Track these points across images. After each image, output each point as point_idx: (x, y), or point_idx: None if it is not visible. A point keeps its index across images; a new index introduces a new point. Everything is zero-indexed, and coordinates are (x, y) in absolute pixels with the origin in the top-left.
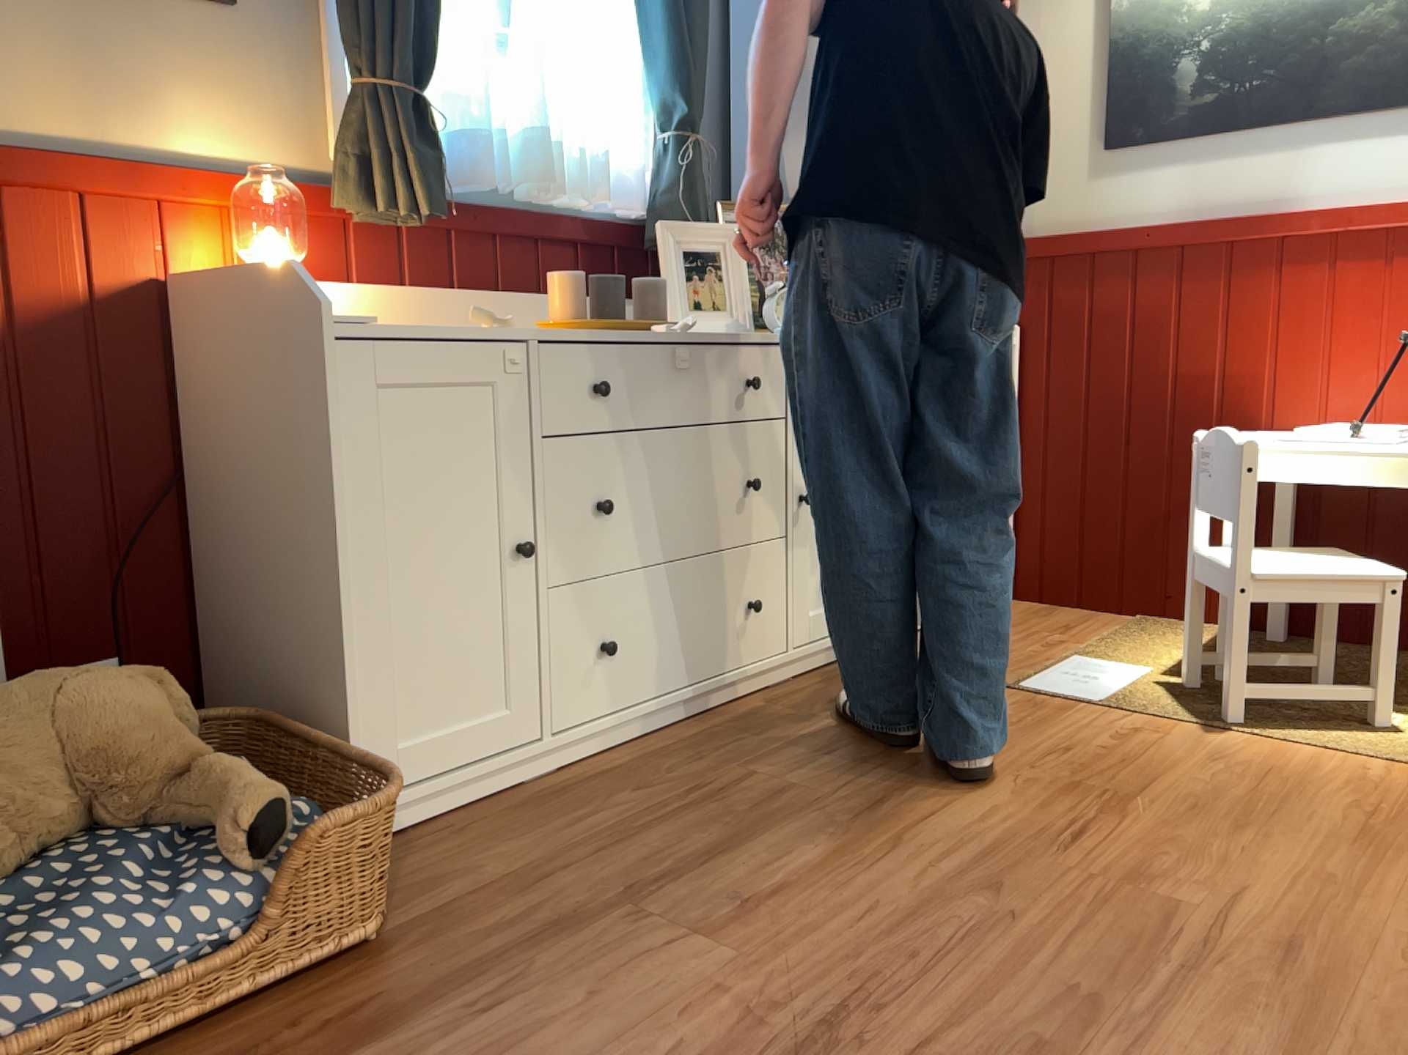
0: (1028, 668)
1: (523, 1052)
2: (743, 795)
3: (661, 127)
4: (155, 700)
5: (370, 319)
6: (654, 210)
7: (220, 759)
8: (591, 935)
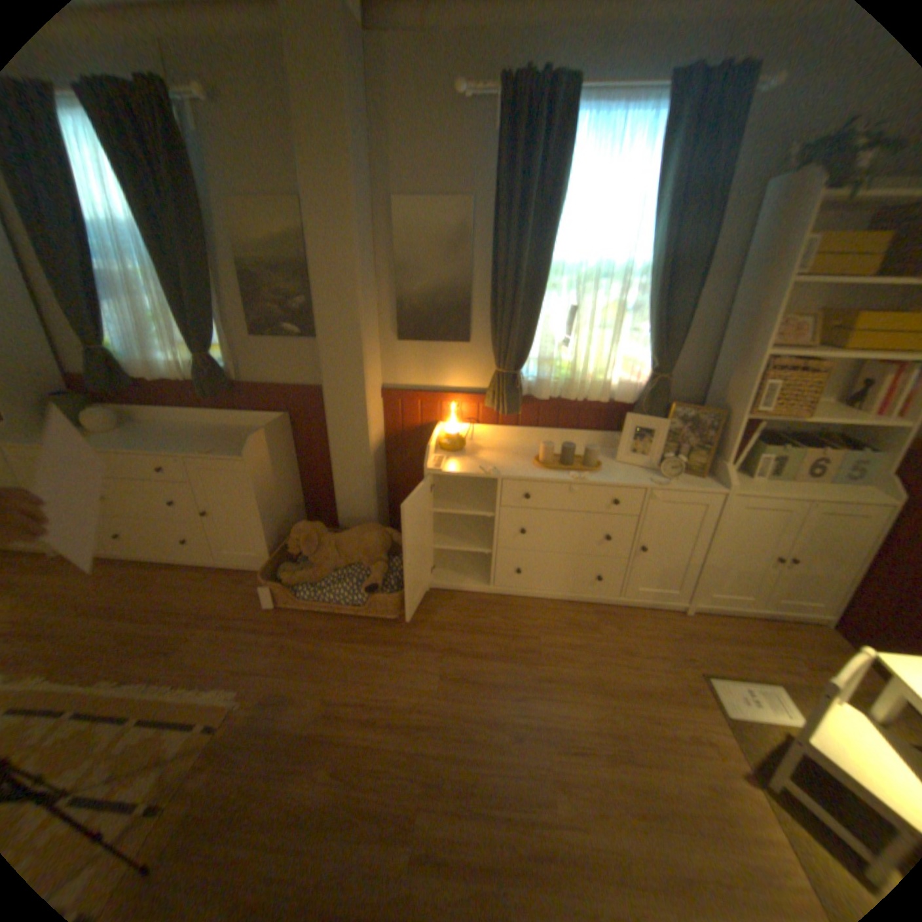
0: (738, 675)
1: (378, 672)
2: (523, 644)
3: (651, 367)
4: (383, 542)
5: (442, 469)
6: (638, 402)
7: (383, 564)
8: (427, 656)
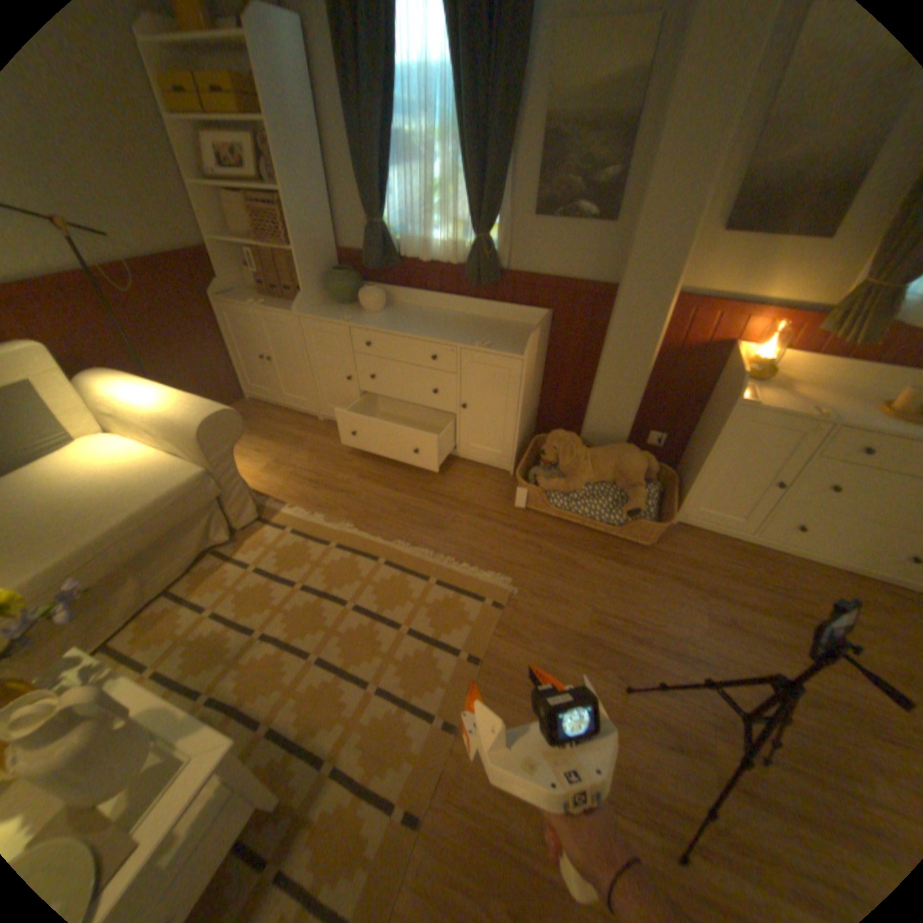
0: None
1: (641, 594)
2: (799, 606)
3: None
4: (643, 466)
5: (762, 401)
6: None
7: (643, 489)
8: (689, 591)
